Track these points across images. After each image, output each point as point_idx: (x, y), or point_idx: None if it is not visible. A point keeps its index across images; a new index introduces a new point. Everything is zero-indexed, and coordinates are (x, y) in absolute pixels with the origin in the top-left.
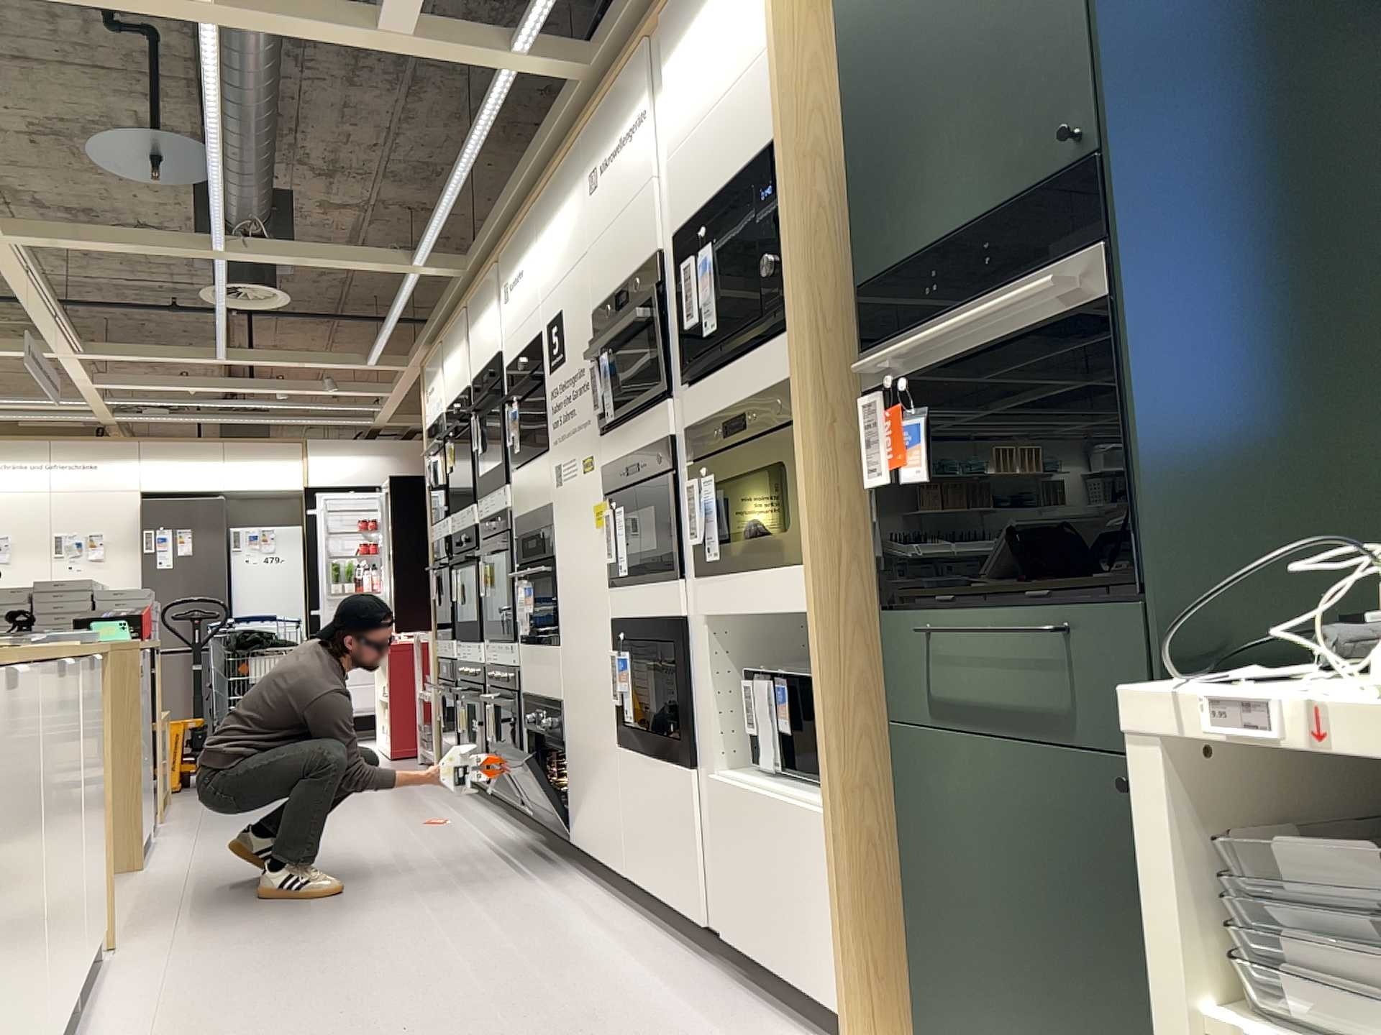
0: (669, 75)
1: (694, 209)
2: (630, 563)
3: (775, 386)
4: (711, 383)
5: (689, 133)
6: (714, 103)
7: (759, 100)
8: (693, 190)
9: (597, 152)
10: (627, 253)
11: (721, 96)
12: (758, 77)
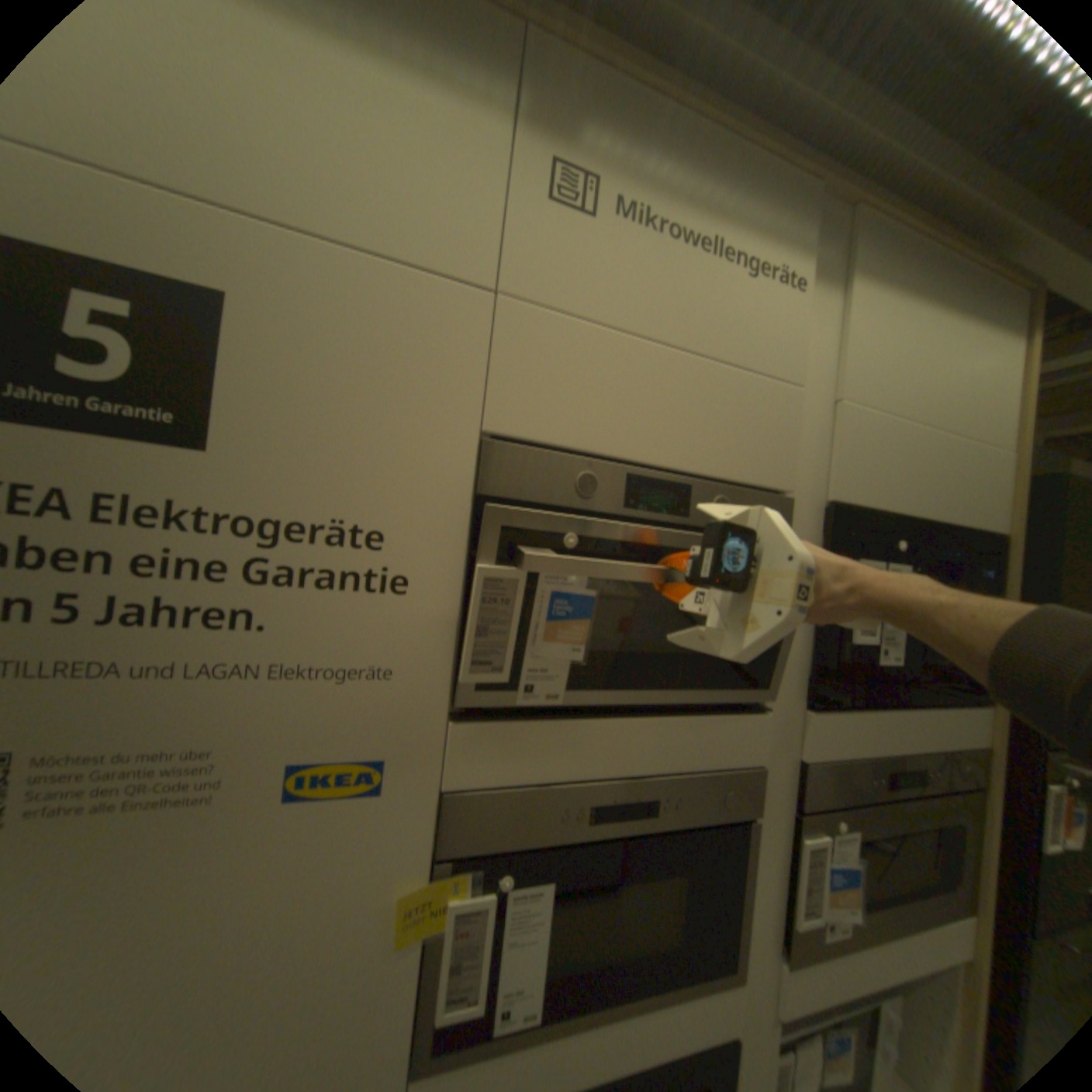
0: (867, 297)
1: (882, 503)
2: (550, 999)
3: (961, 753)
4: (872, 723)
5: (890, 406)
6: (939, 422)
7: (995, 483)
8: (885, 479)
9: (609, 152)
10: (695, 434)
11: (949, 424)
12: (997, 462)
